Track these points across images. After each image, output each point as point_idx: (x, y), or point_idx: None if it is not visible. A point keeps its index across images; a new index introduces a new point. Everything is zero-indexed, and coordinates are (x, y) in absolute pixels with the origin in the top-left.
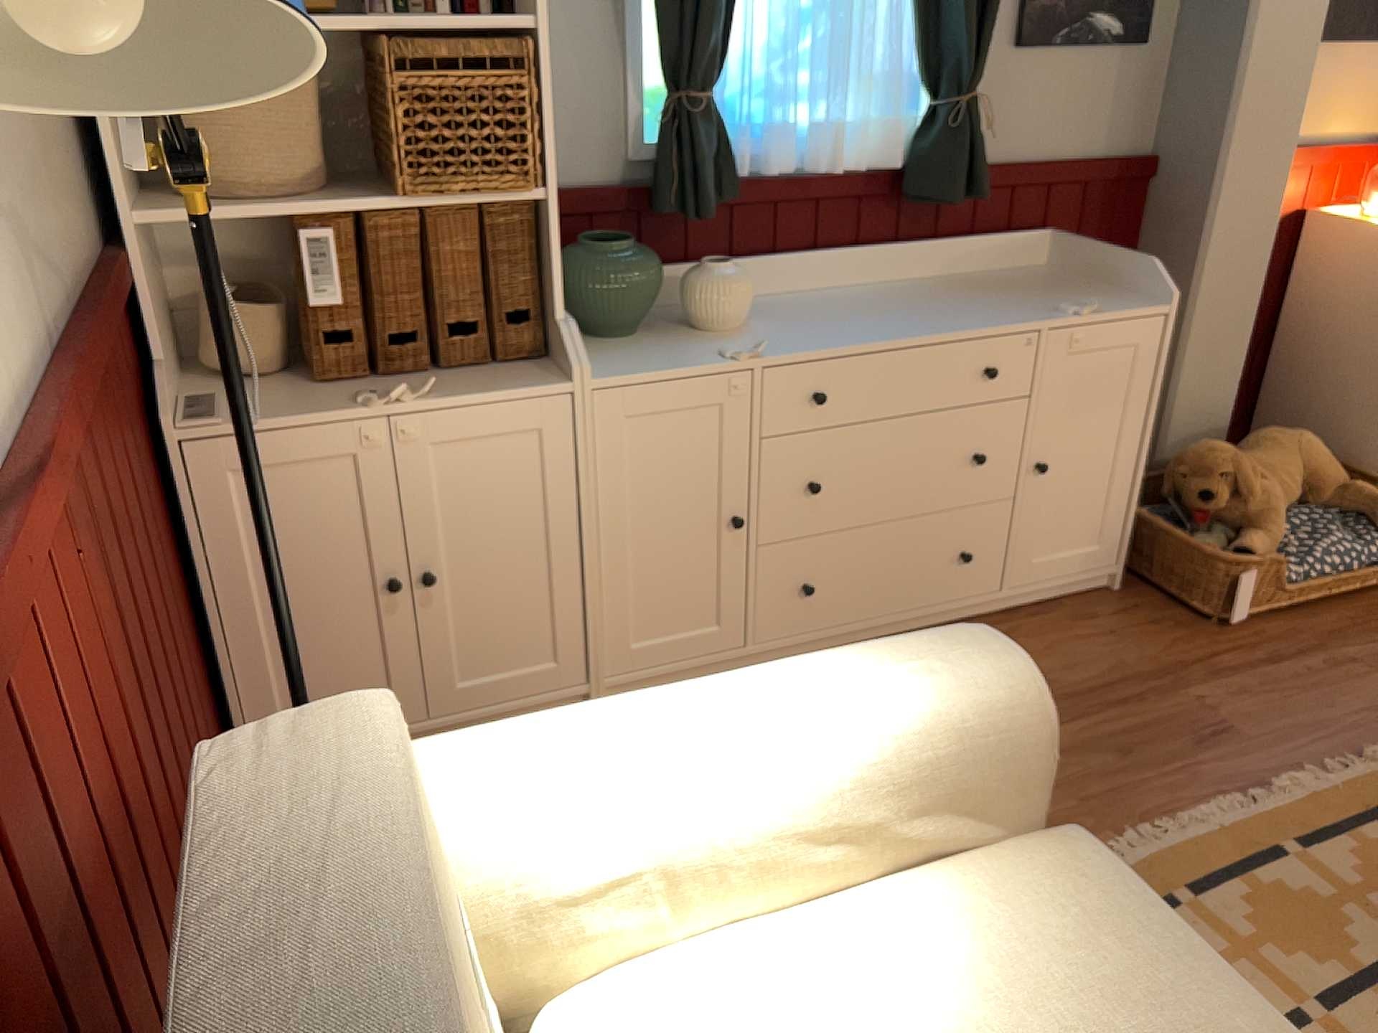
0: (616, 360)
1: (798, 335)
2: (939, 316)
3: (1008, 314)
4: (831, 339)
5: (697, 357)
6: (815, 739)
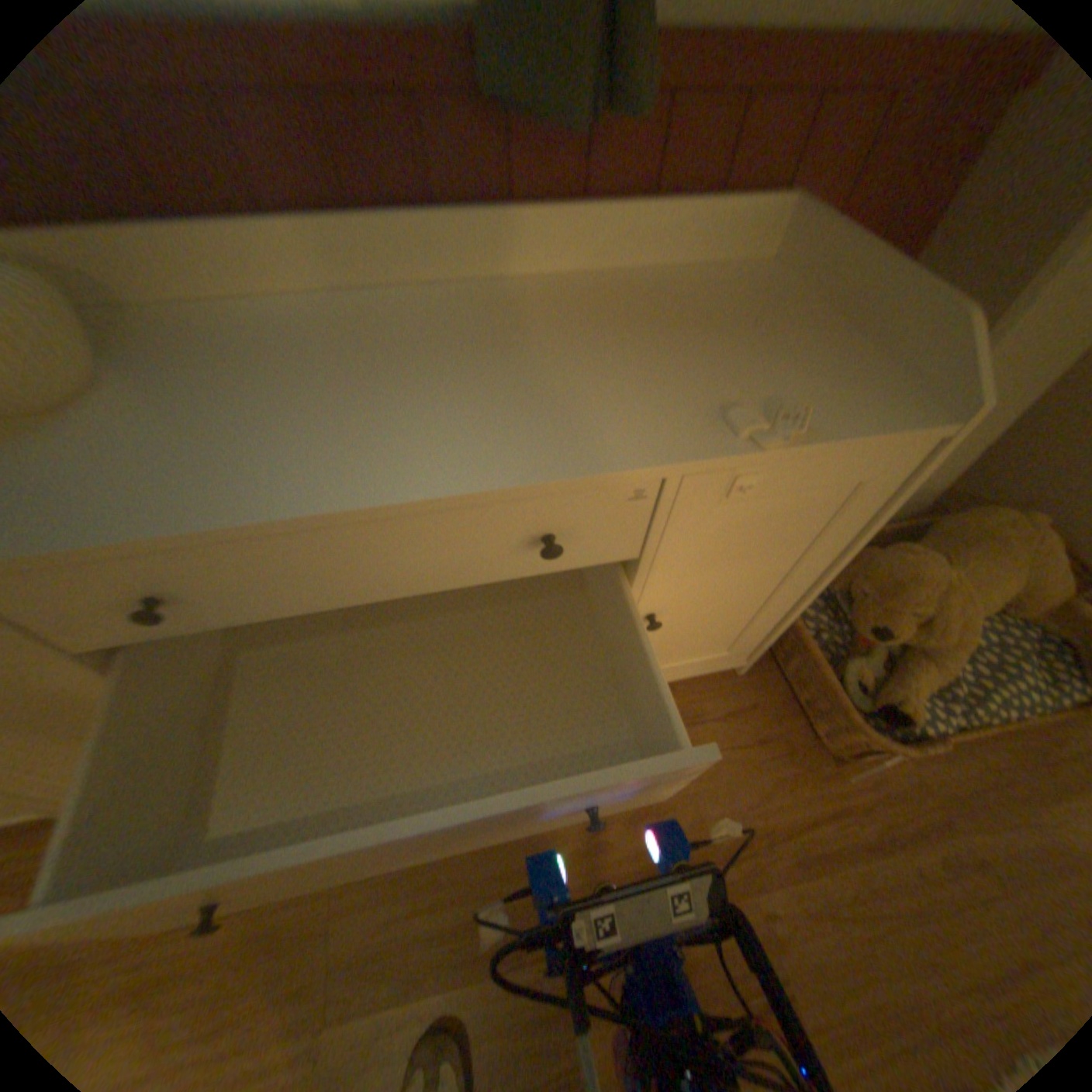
0: None
1: (127, 454)
2: (476, 405)
3: (617, 413)
4: (172, 480)
5: None
6: None
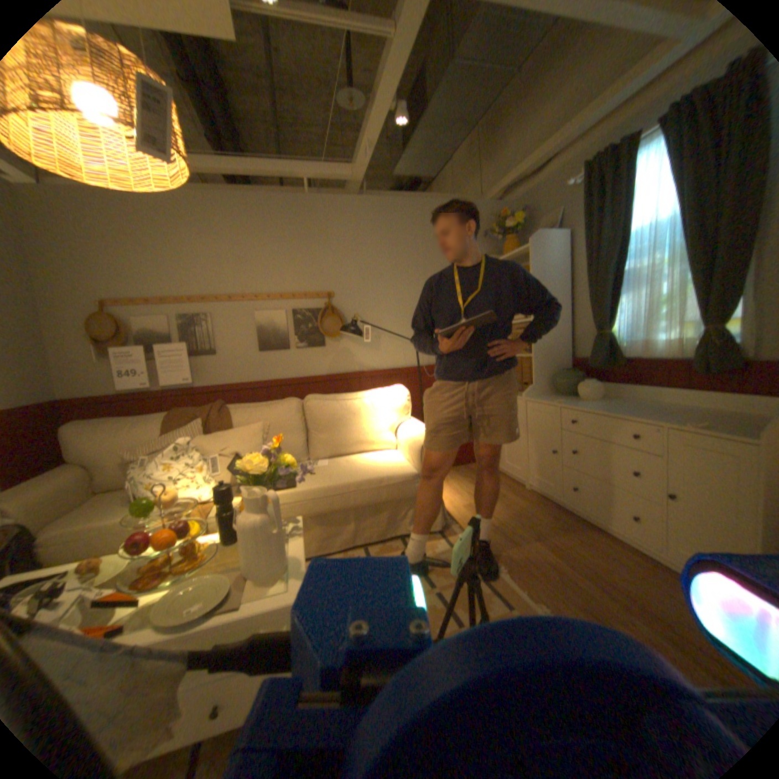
0: (543, 397)
1: (589, 405)
2: (646, 413)
3: (669, 419)
4: (590, 407)
5: (553, 401)
6: (410, 431)
